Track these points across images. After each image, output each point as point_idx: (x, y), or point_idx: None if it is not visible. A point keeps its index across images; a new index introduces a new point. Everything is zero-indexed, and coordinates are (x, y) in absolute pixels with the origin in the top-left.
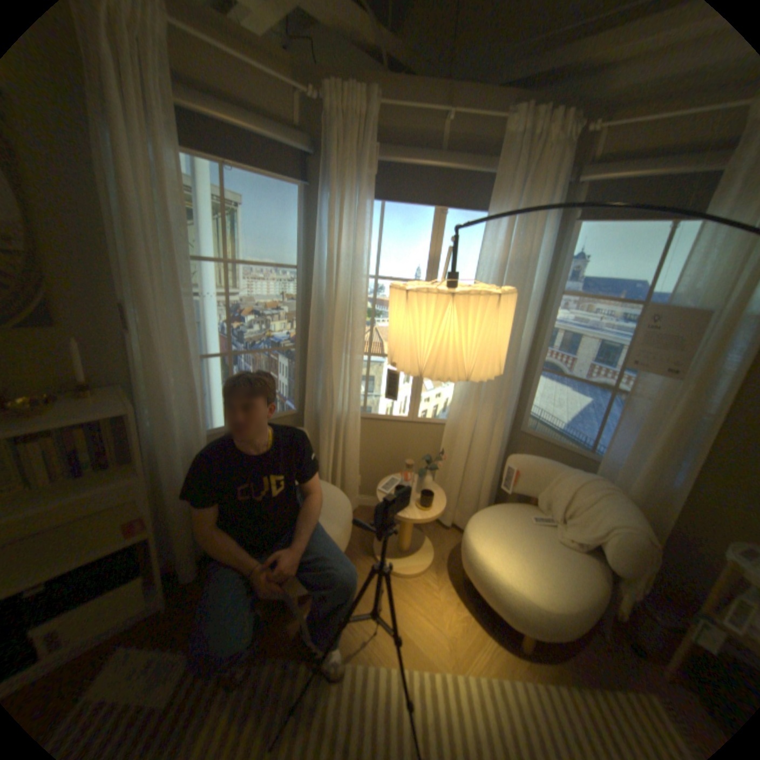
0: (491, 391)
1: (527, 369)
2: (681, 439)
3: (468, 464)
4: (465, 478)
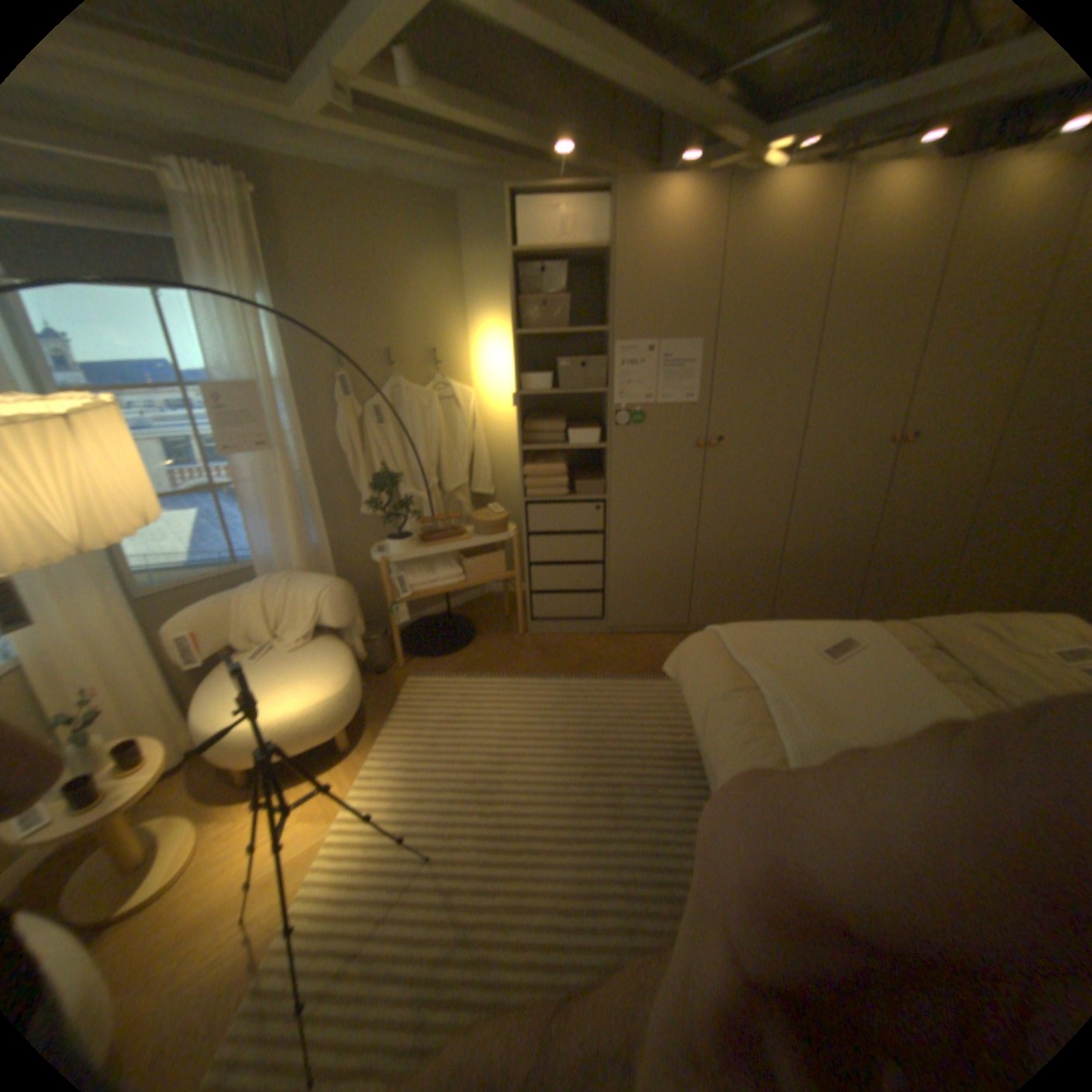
0: (79, 564)
1: None
2: (300, 500)
3: (118, 683)
4: (129, 703)
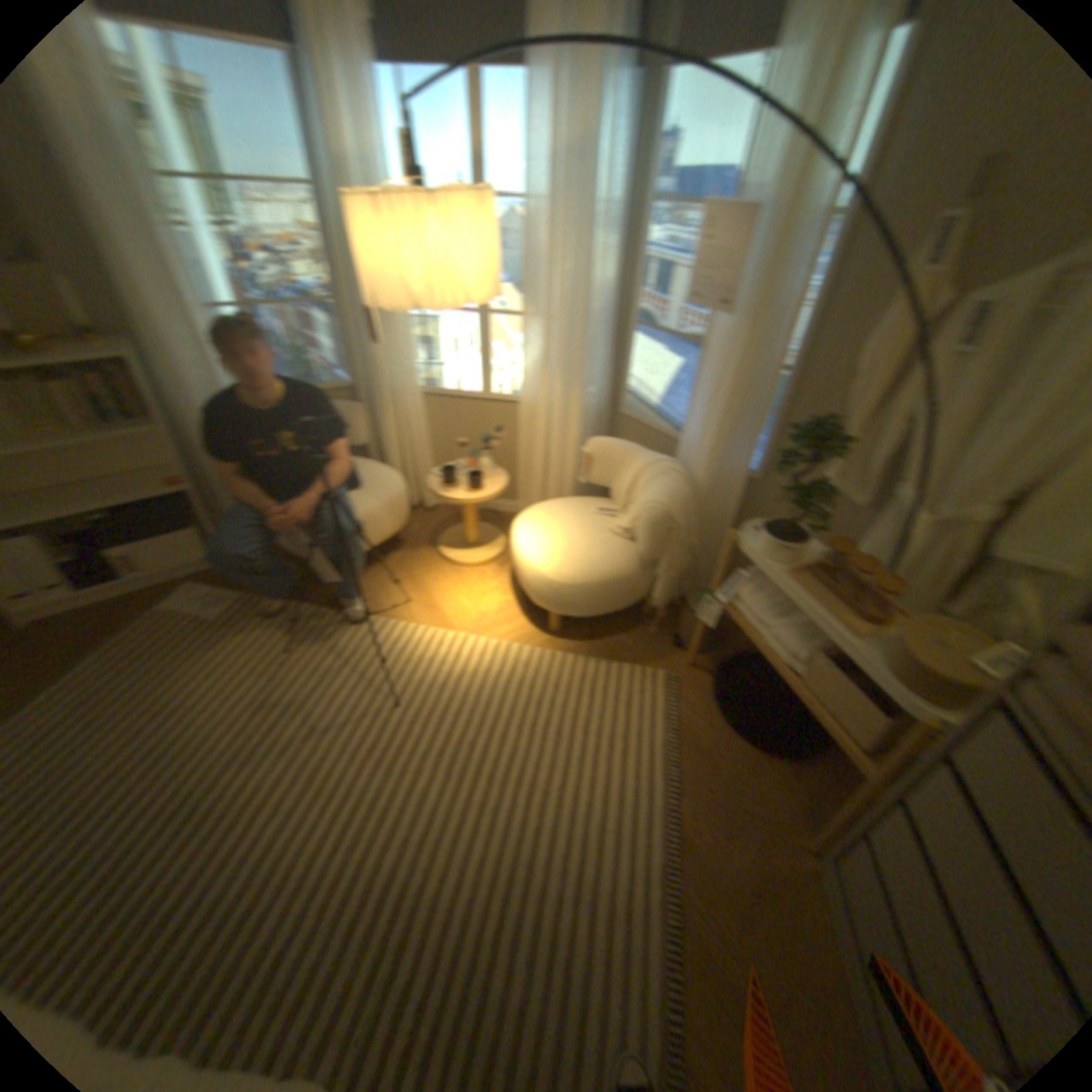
0: (554, 352)
1: (621, 323)
2: (741, 400)
3: (543, 451)
4: (543, 469)
